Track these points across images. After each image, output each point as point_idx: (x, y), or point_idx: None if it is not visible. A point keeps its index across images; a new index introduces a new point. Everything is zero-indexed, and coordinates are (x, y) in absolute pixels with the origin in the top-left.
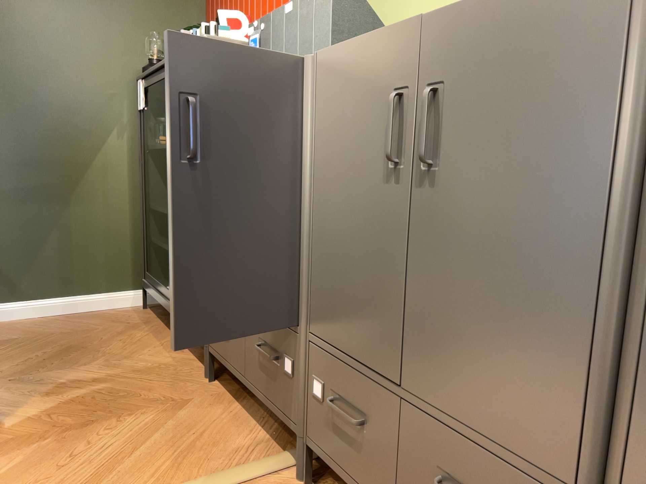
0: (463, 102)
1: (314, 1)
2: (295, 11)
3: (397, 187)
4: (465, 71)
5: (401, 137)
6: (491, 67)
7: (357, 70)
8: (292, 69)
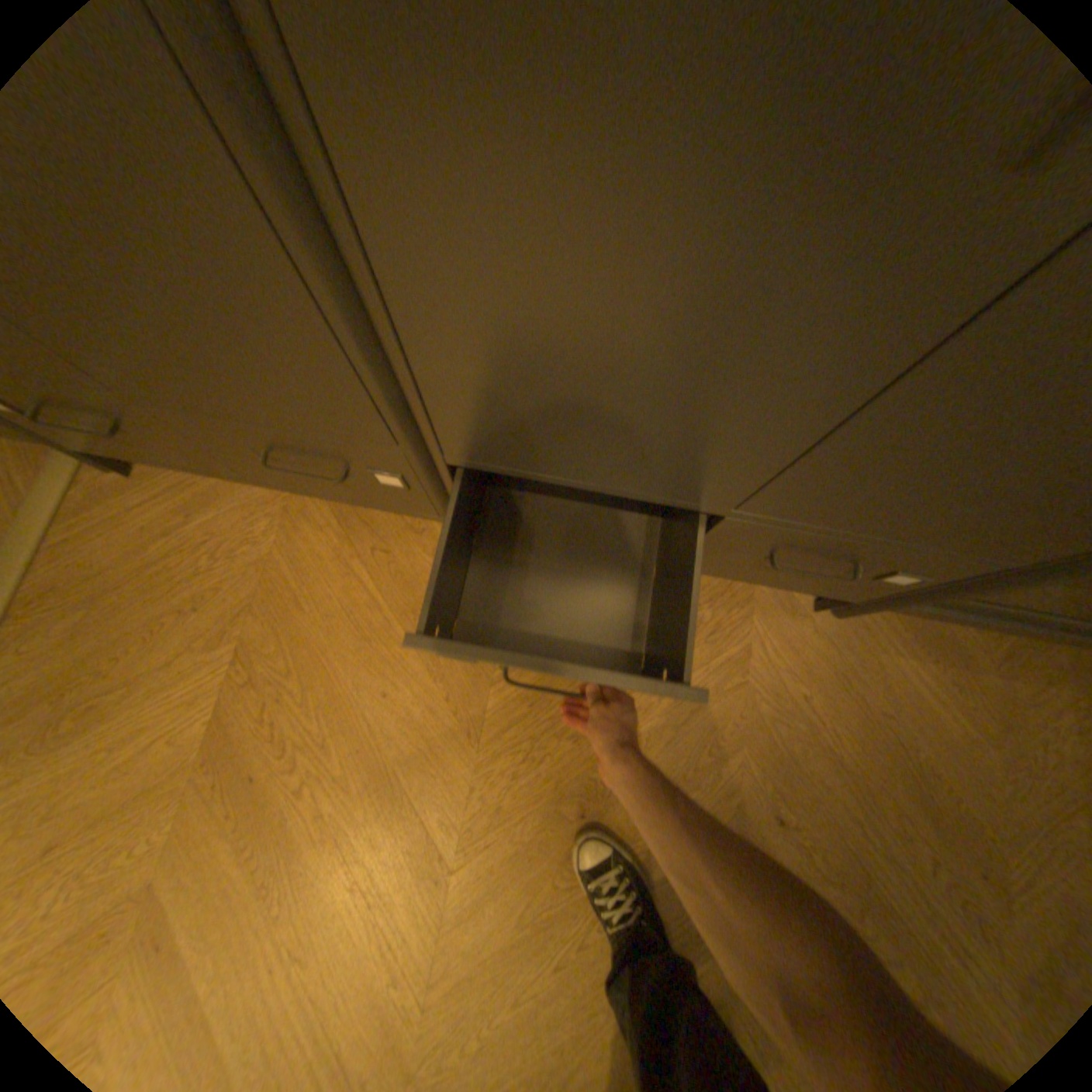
0: None
1: None
2: None
3: None
4: None
5: None
6: None
7: None
8: None
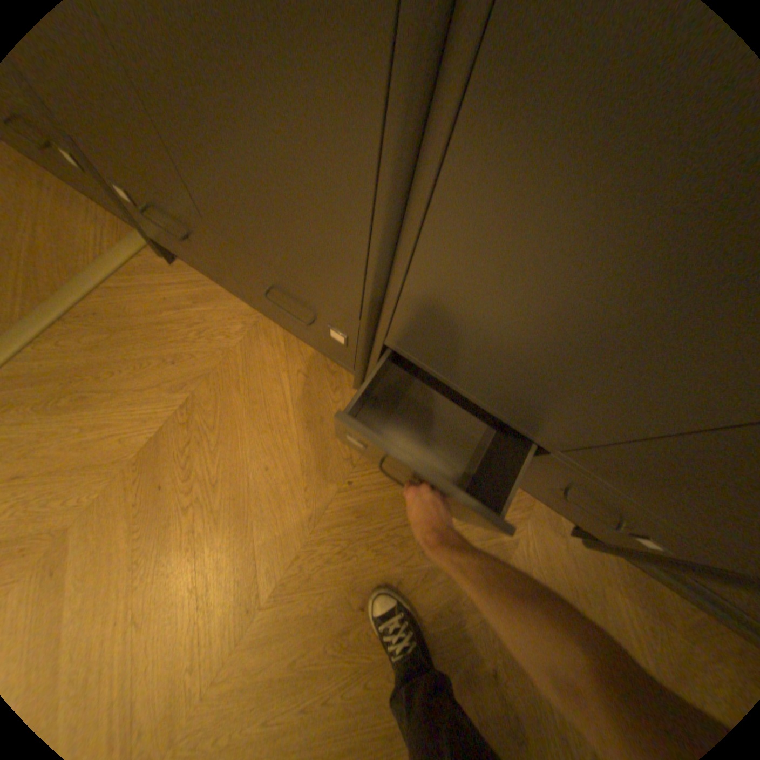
0: None
1: None
2: None
3: None
4: None
5: None
6: None
7: None
8: None
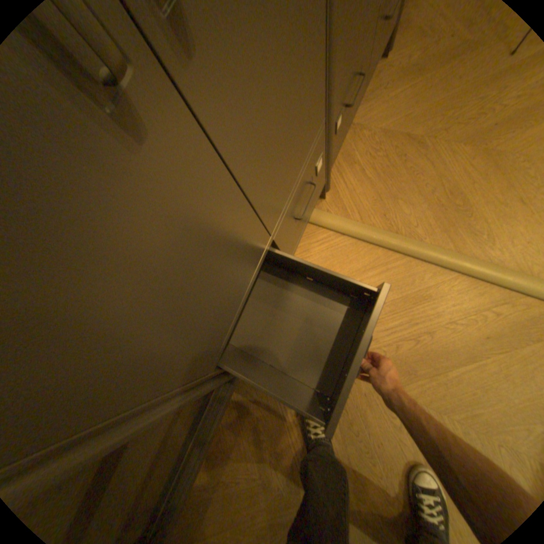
0: None
1: None
2: None
3: None
4: None
5: None
6: None
7: None
8: None
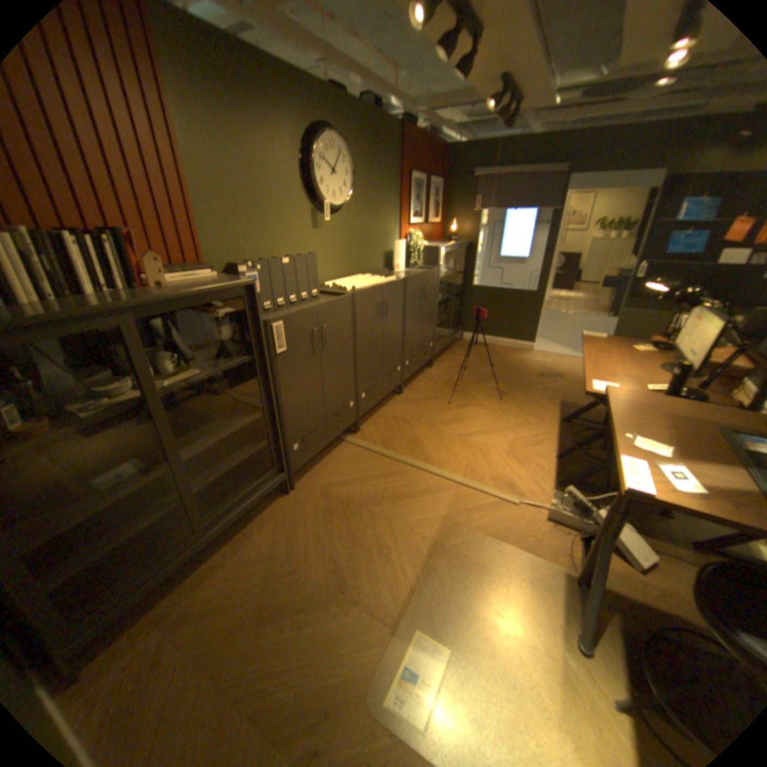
0: (389, 303)
1: (306, 261)
2: (292, 263)
3: (380, 325)
4: (389, 297)
5: (379, 313)
6: (392, 296)
7: (369, 298)
8: (346, 299)
